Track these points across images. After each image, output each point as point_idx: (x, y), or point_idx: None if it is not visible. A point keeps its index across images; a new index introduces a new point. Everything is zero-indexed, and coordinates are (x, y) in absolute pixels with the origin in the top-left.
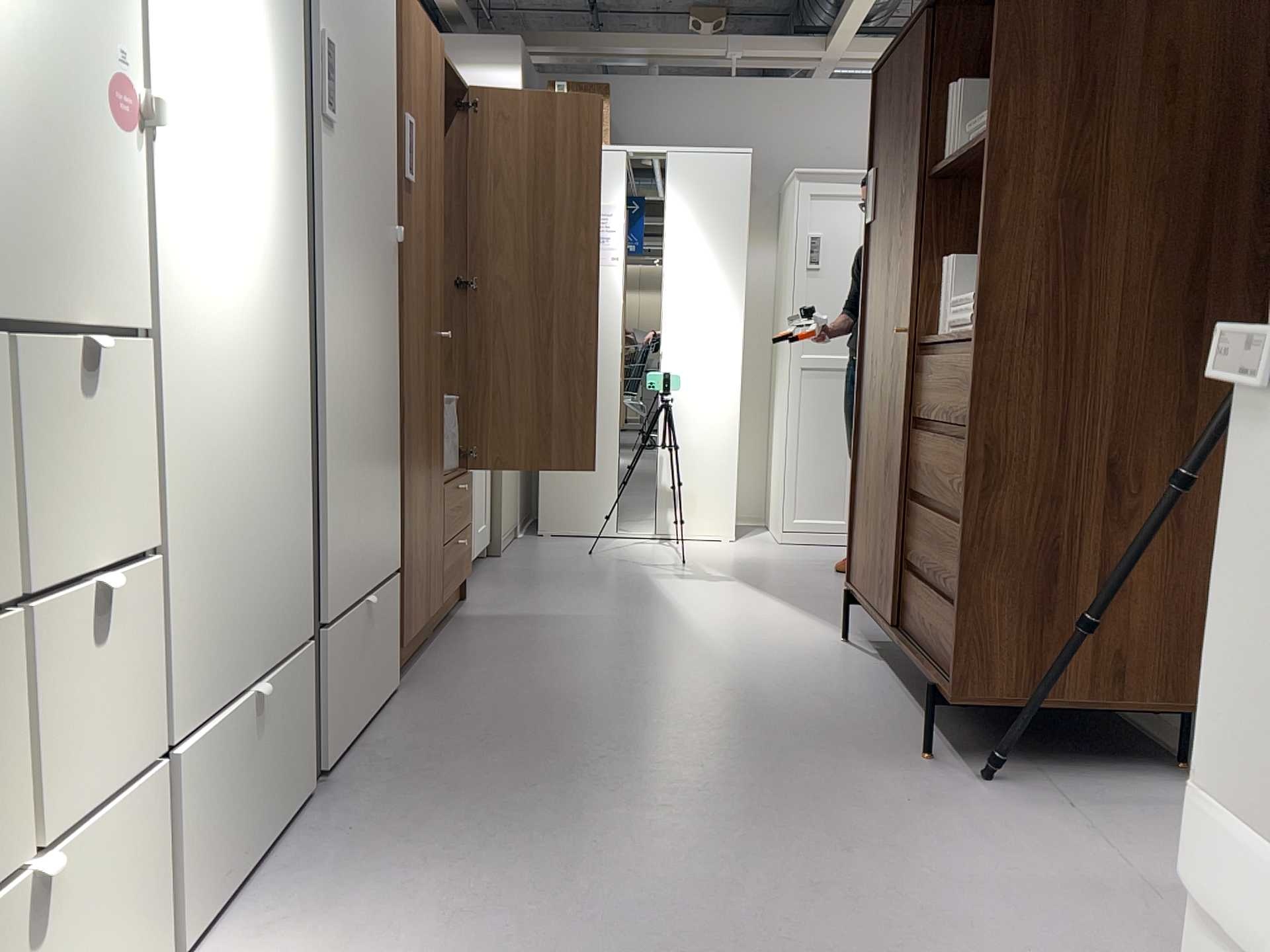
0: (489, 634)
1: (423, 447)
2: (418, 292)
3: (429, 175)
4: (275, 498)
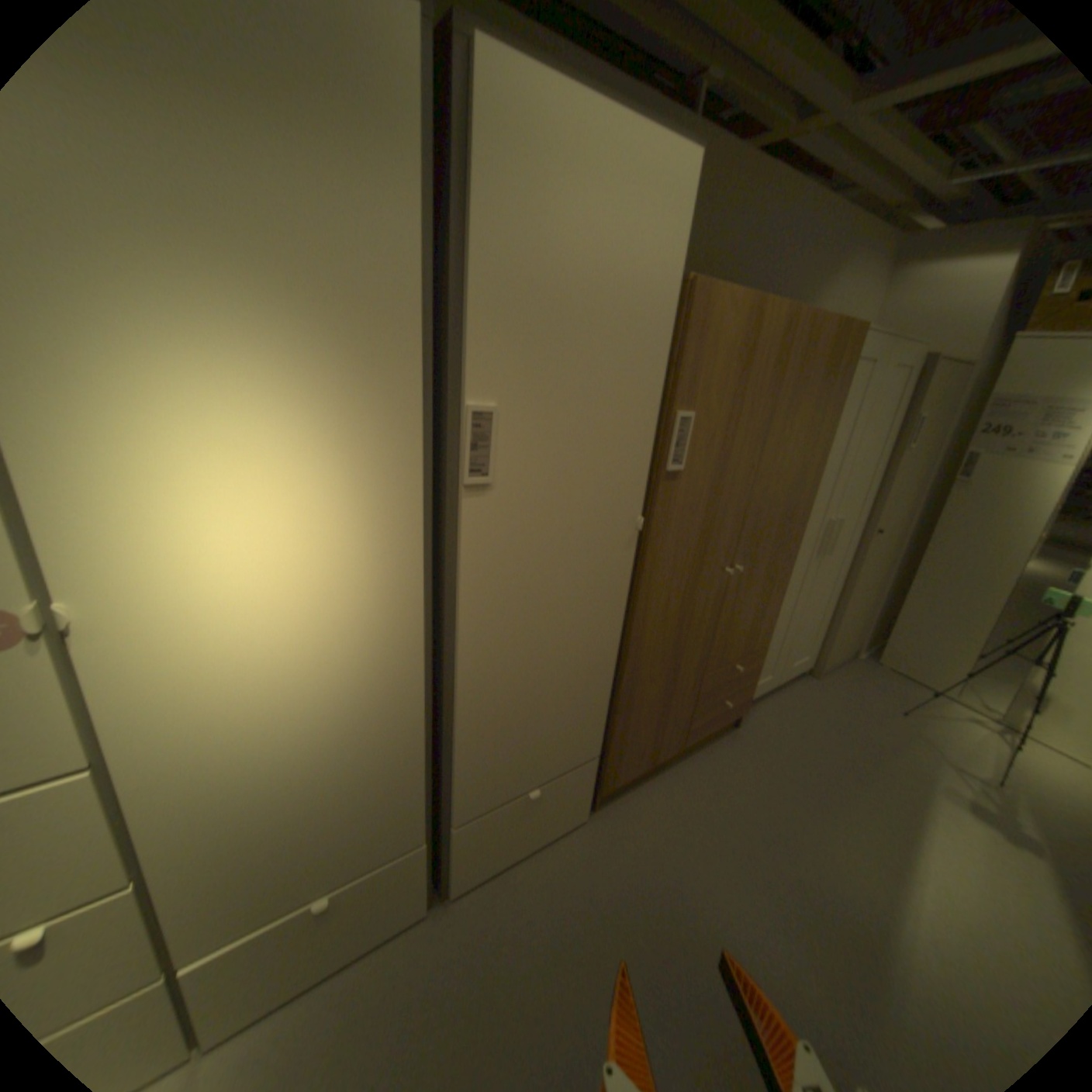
0: (714, 788)
1: (667, 663)
2: (681, 554)
3: (728, 447)
4: (360, 787)
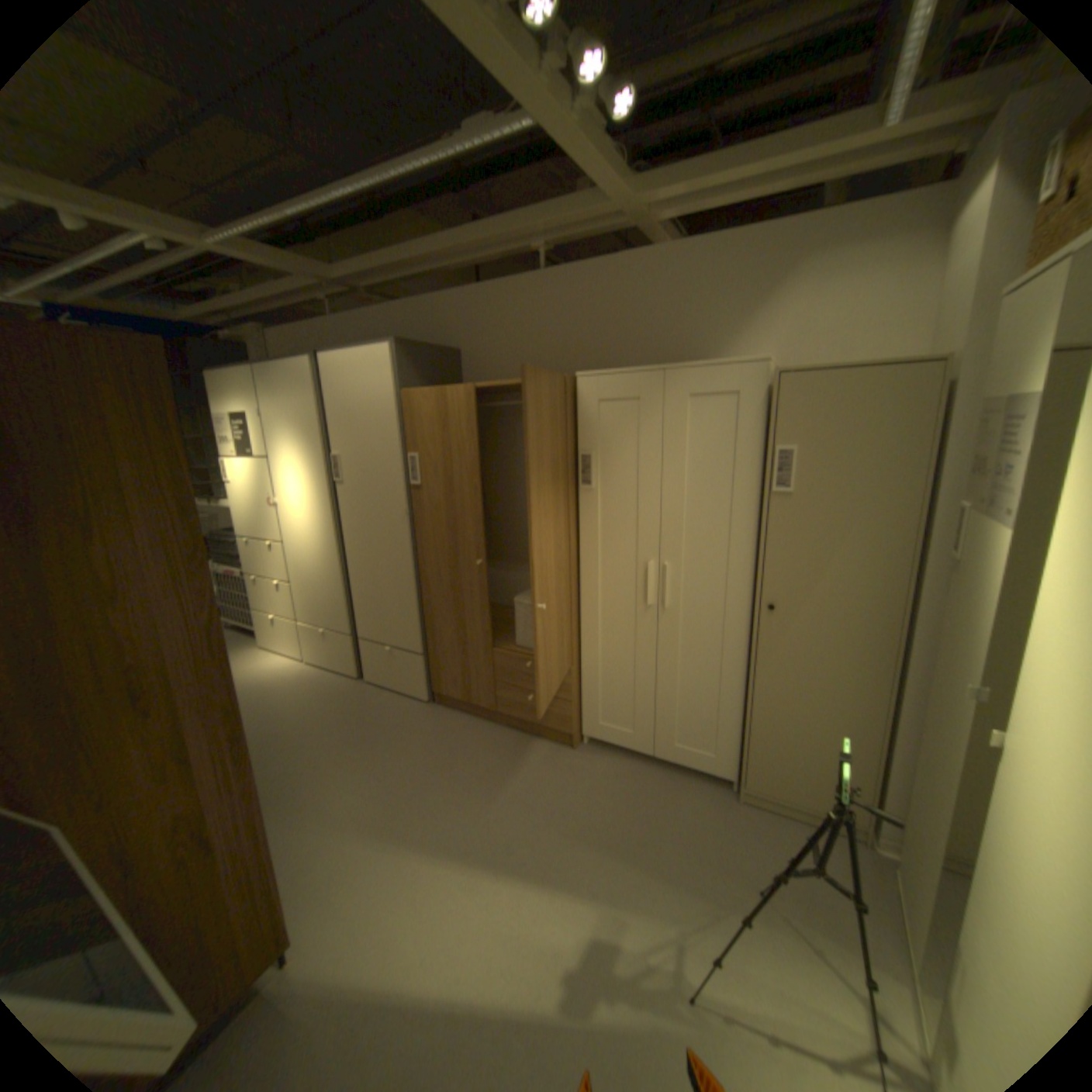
0: (491, 745)
1: (453, 614)
2: (439, 537)
3: (449, 474)
4: (328, 589)
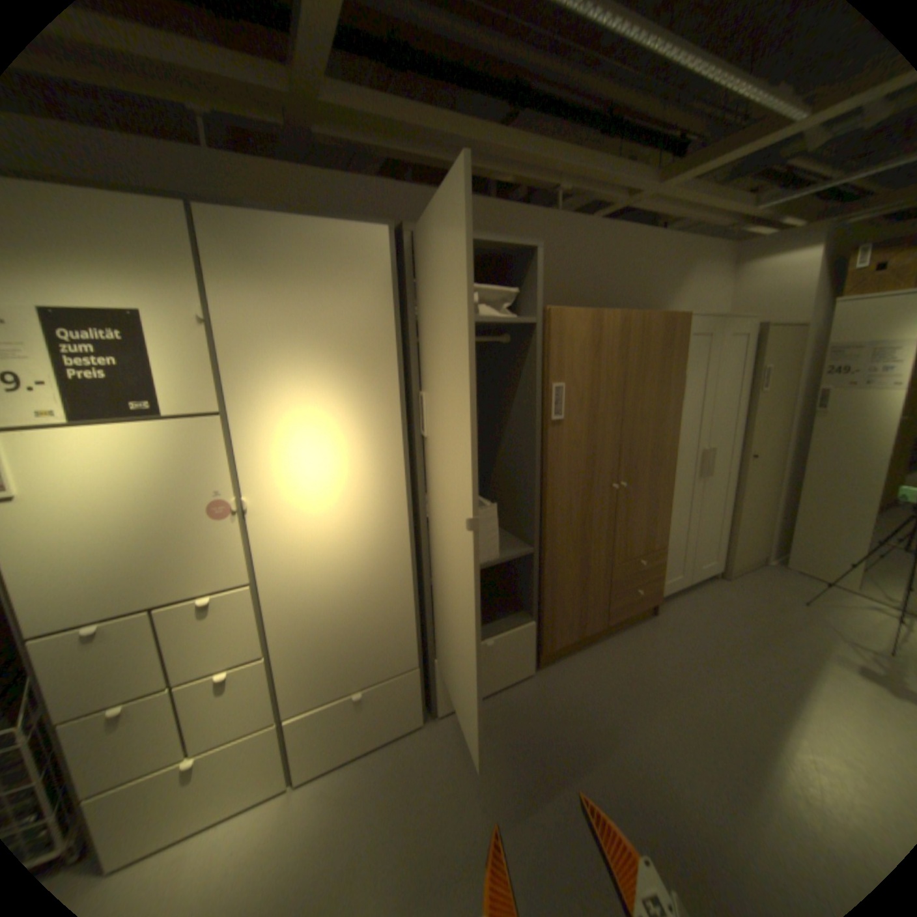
0: (634, 656)
1: (578, 554)
2: (574, 475)
3: (595, 403)
4: (377, 618)
